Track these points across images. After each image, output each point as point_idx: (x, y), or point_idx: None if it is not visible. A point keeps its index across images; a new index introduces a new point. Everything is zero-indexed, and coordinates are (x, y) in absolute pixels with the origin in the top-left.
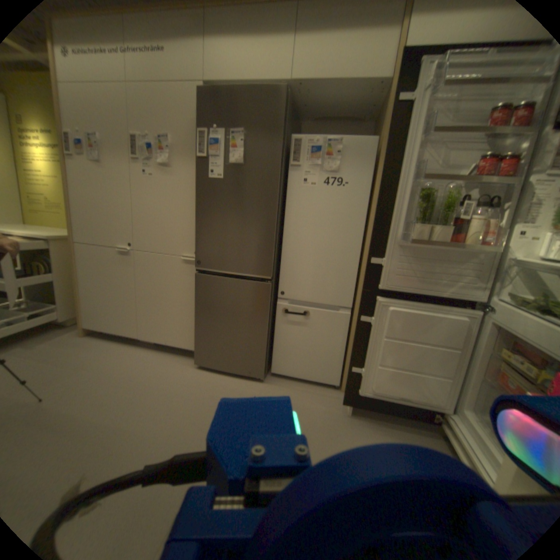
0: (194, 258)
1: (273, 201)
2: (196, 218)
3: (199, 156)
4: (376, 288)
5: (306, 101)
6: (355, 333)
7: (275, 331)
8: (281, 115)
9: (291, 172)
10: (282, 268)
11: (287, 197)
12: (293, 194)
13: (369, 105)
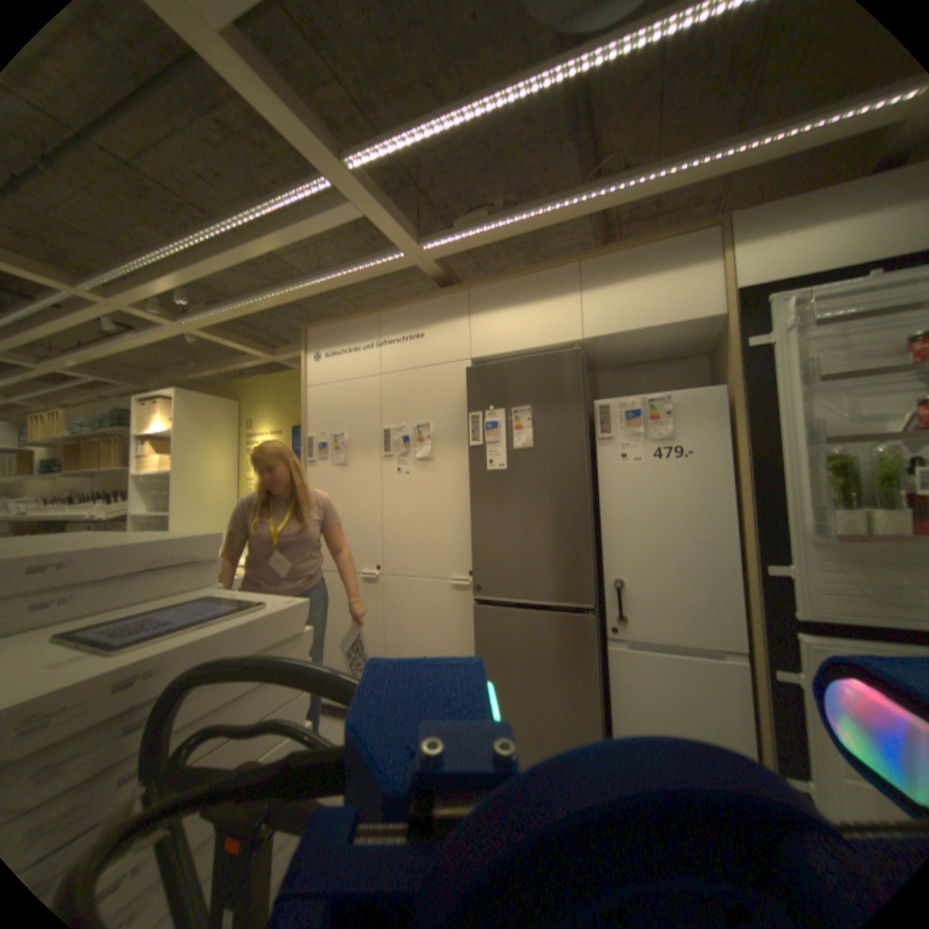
0: (468, 580)
1: (582, 491)
2: (469, 522)
3: (473, 445)
4: (792, 618)
5: (603, 353)
6: (773, 705)
7: (612, 700)
8: (577, 382)
9: (601, 447)
10: (607, 588)
11: (599, 479)
12: (609, 476)
13: (695, 341)
